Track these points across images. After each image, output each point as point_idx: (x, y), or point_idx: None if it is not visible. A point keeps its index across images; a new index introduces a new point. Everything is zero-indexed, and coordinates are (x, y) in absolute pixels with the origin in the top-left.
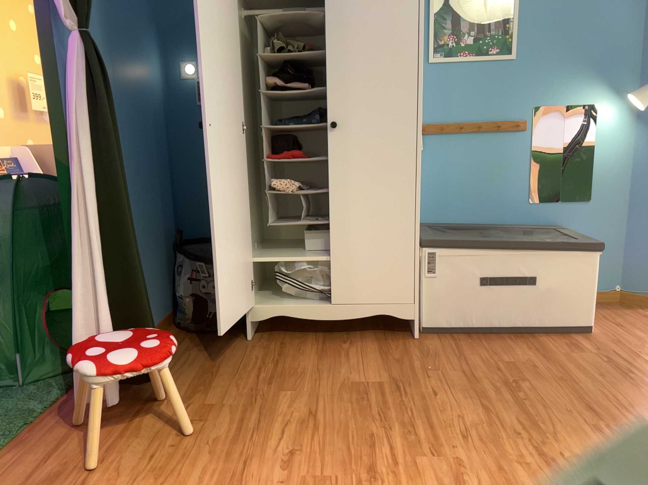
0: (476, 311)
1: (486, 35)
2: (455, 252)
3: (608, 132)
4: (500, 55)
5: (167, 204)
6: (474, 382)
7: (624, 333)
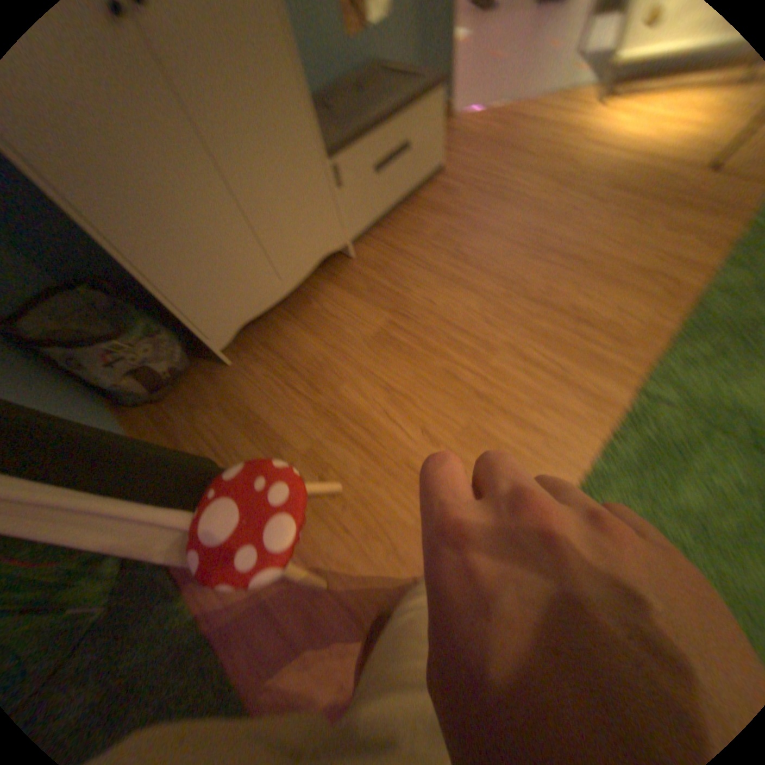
0: (375, 198)
1: None
2: (348, 148)
3: None
4: None
5: None
6: (434, 267)
7: (455, 152)
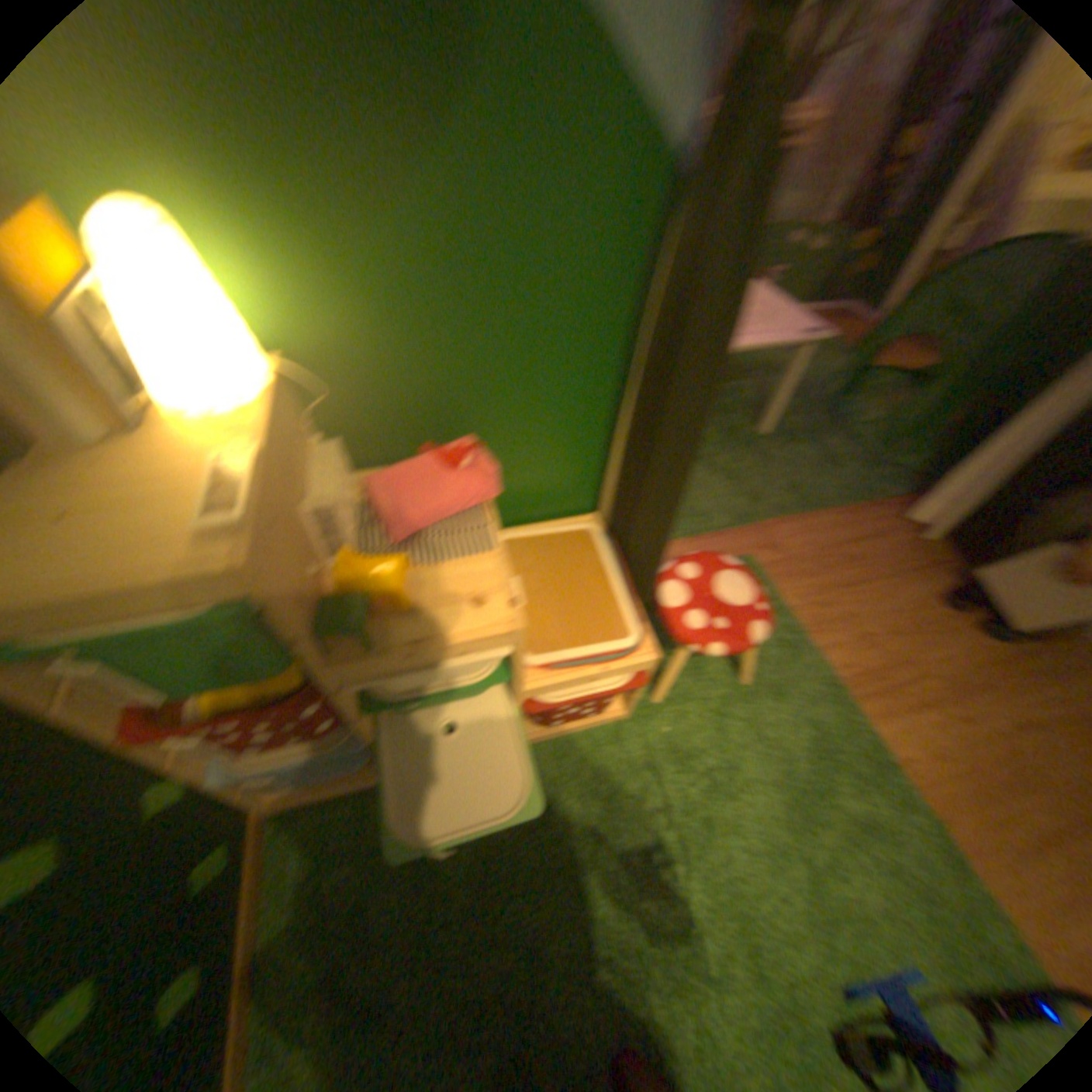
0: None
1: None
2: None
3: None
4: None
5: None
6: None
7: None
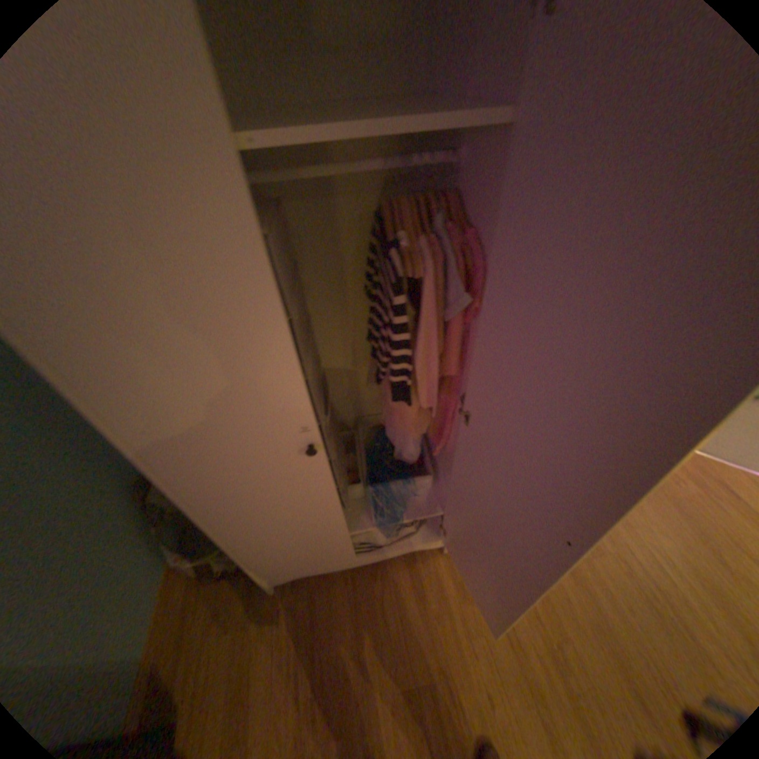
0: None
1: None
2: None
3: None
4: None
5: (104, 469)
6: (523, 659)
7: None
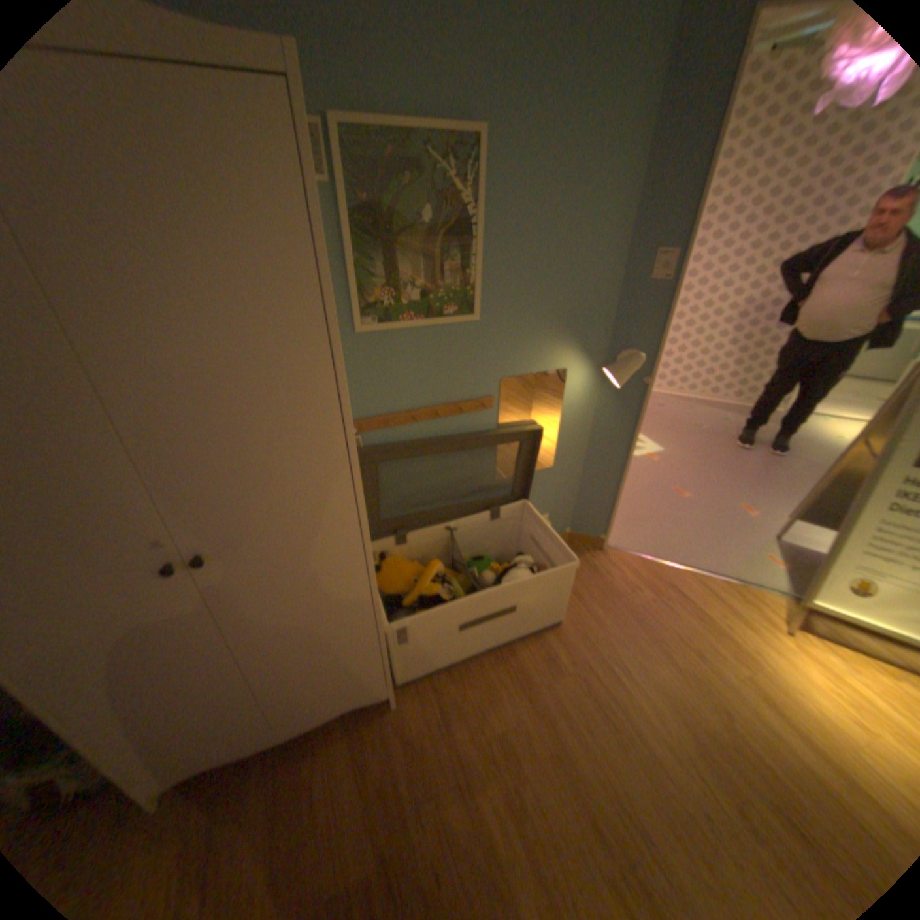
0: (456, 652)
1: (438, 285)
2: (429, 618)
3: (575, 396)
4: (459, 315)
5: None
6: (476, 814)
7: (586, 614)
